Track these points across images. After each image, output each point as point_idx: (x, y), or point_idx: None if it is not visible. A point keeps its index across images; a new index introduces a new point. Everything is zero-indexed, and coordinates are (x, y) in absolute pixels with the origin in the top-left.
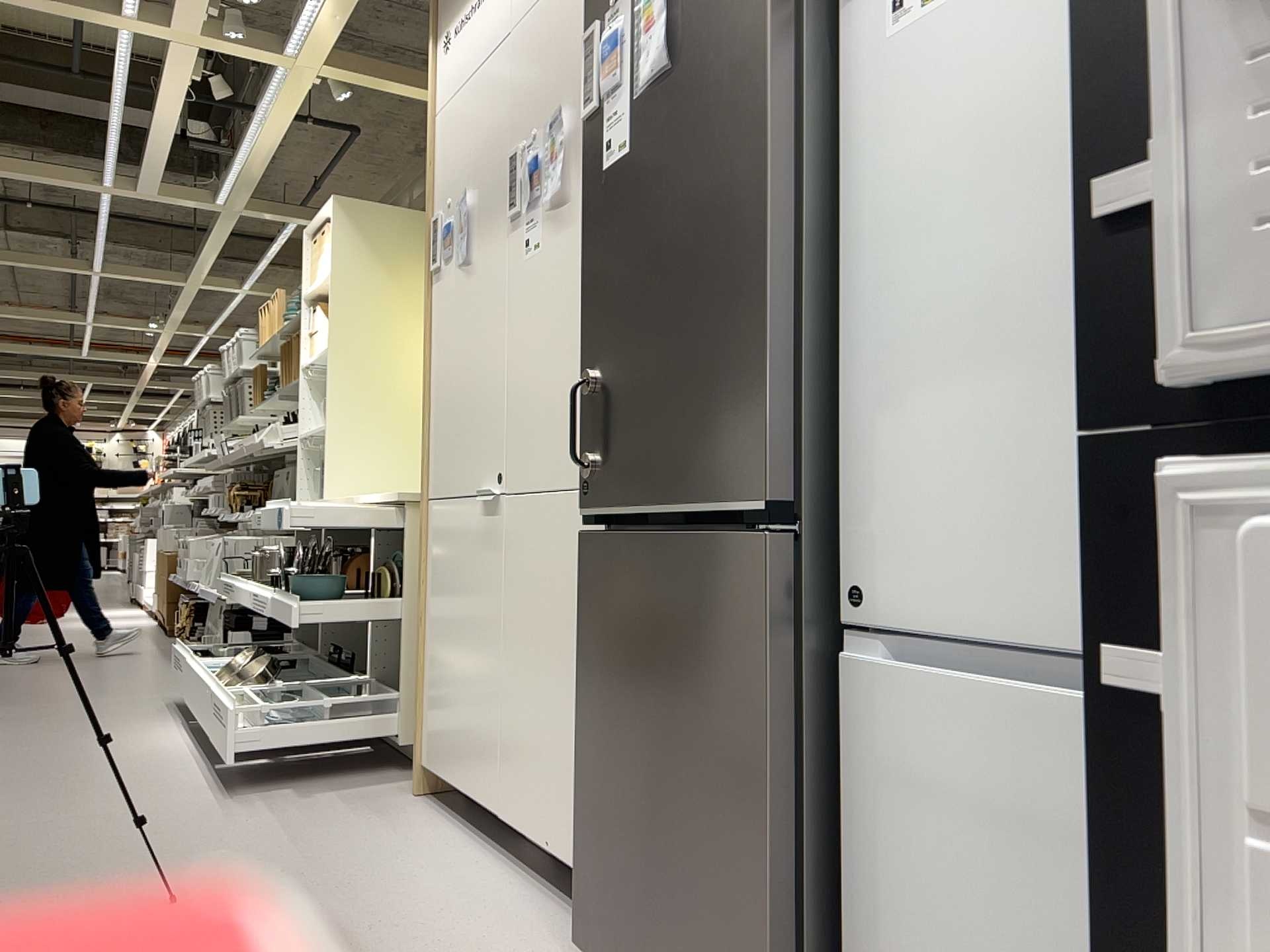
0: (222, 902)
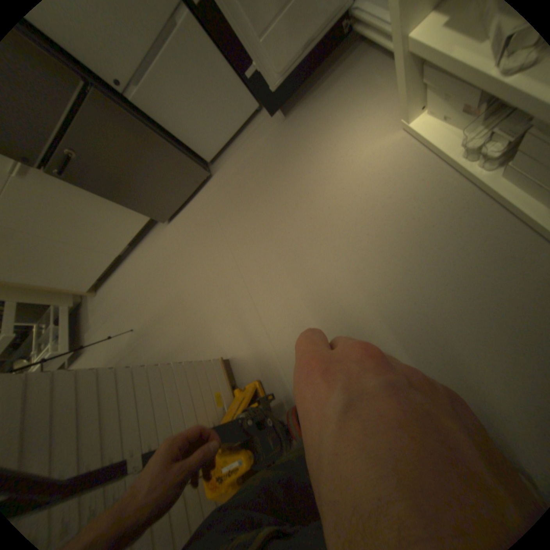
0: (134, 318)
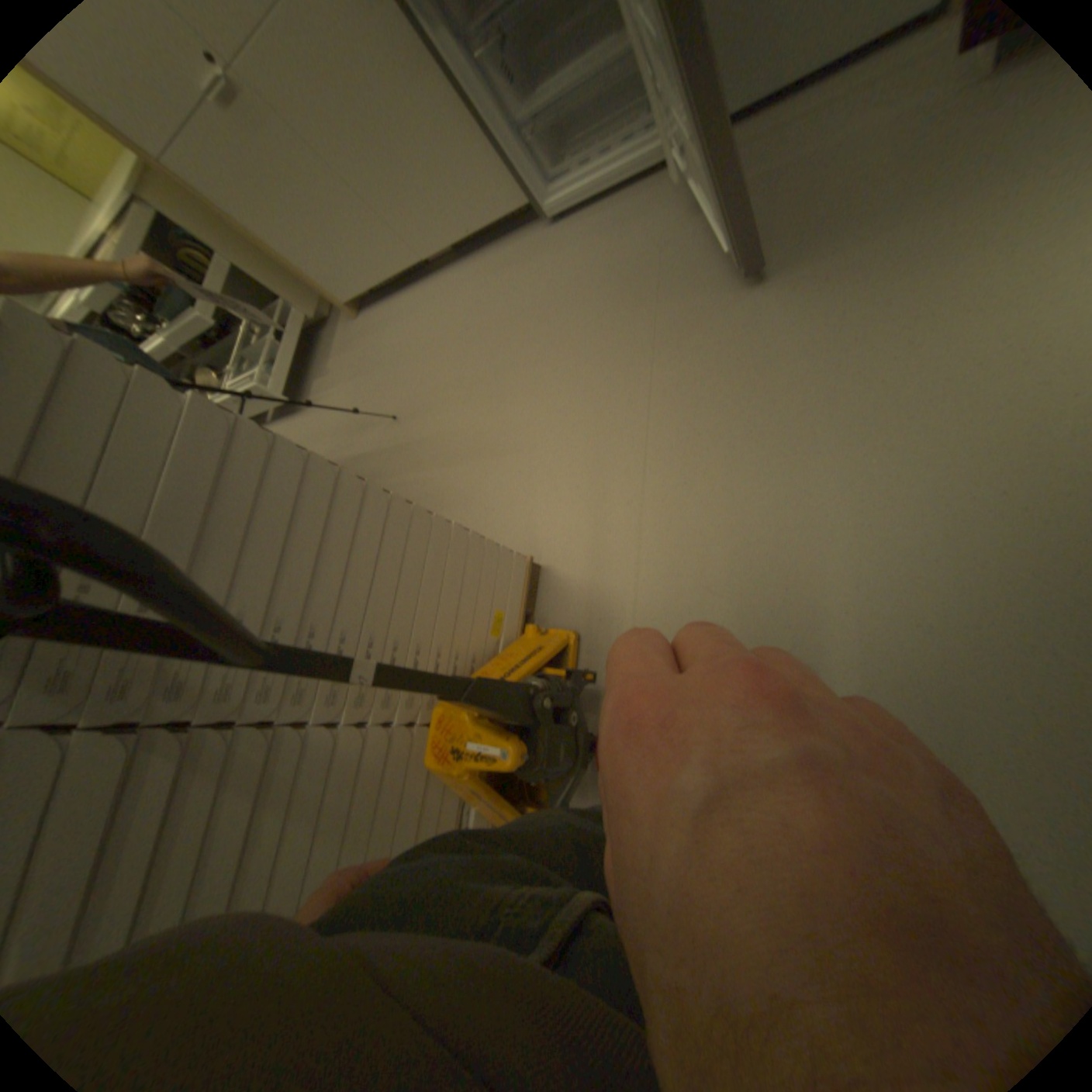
0: (404, 396)
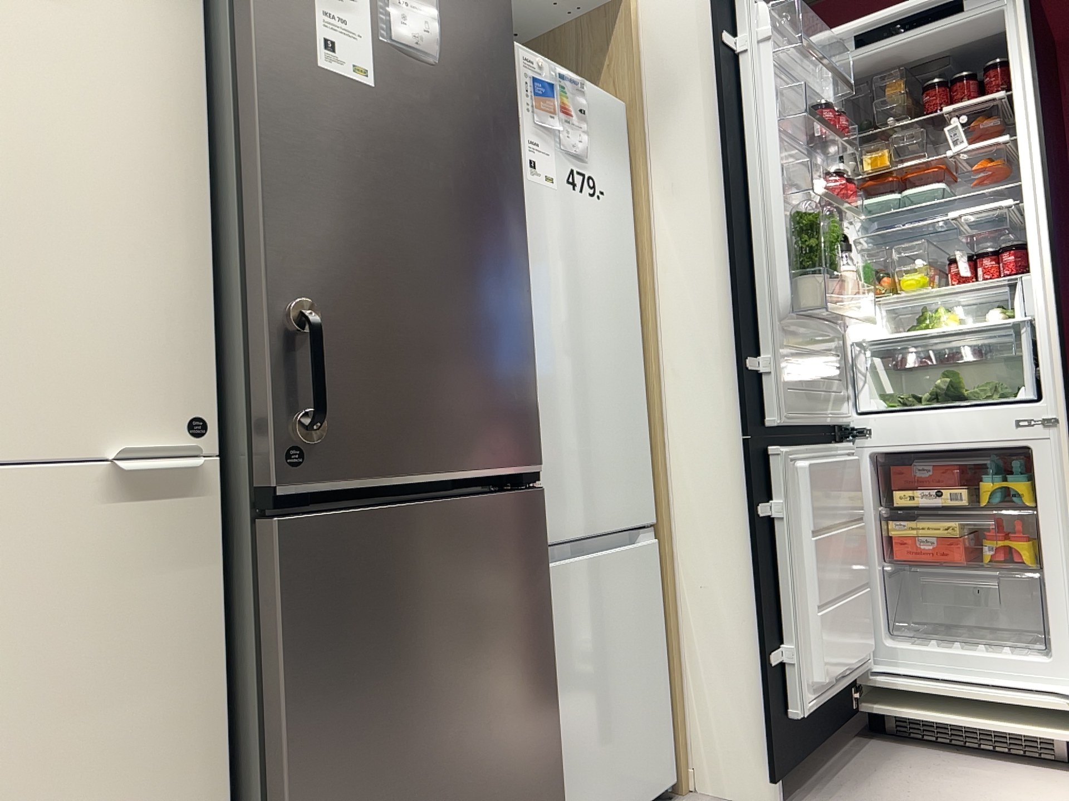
0: None
